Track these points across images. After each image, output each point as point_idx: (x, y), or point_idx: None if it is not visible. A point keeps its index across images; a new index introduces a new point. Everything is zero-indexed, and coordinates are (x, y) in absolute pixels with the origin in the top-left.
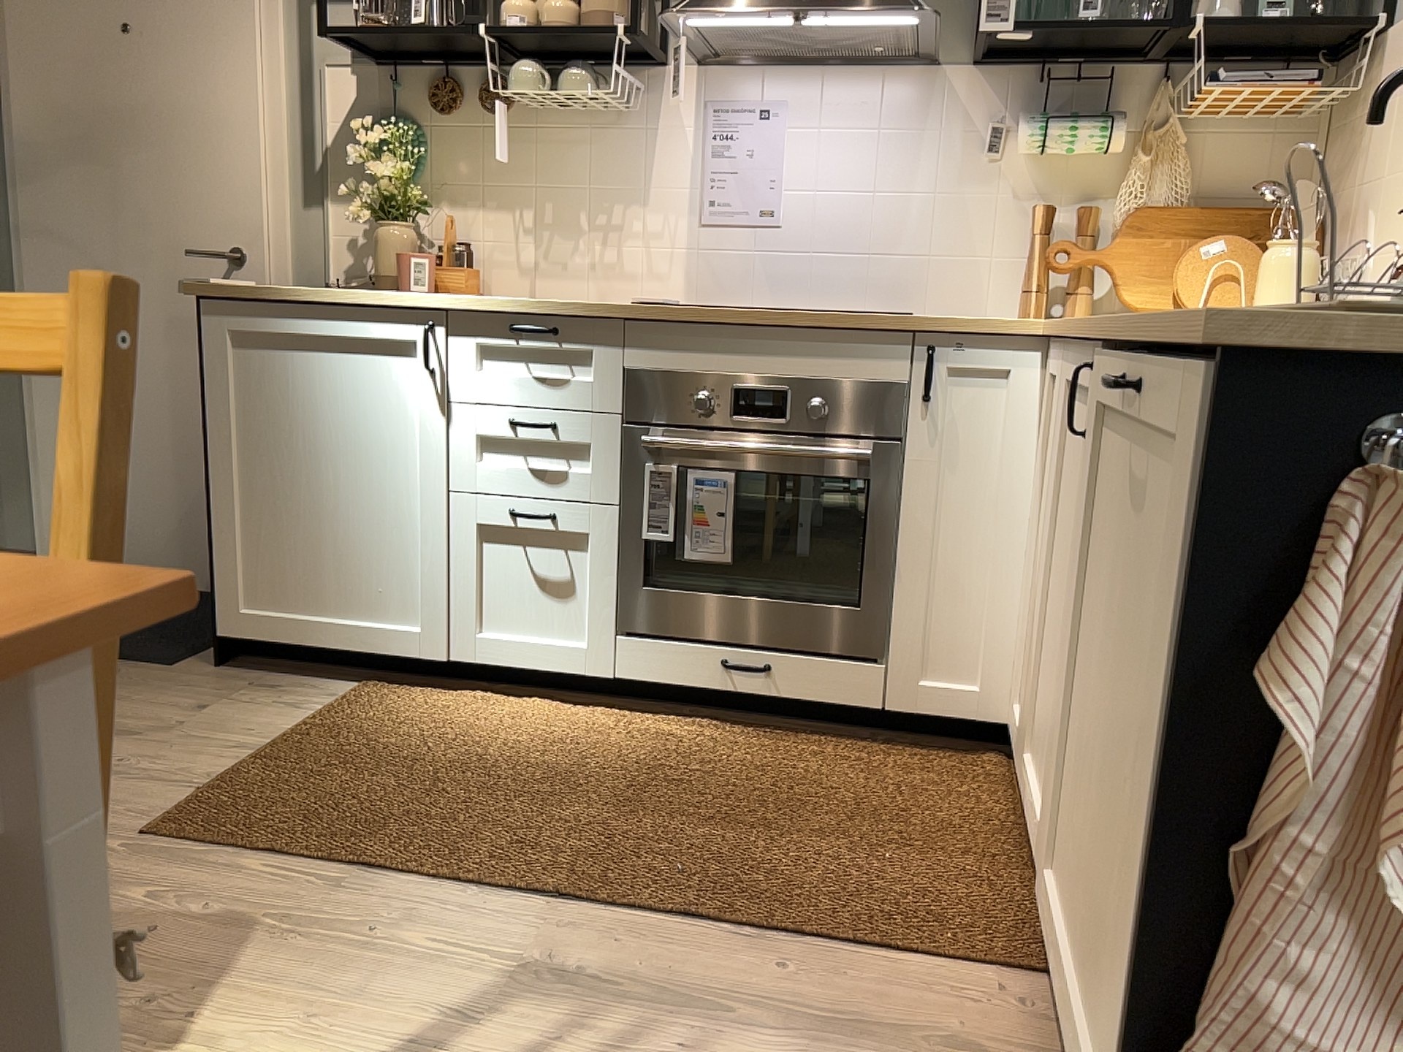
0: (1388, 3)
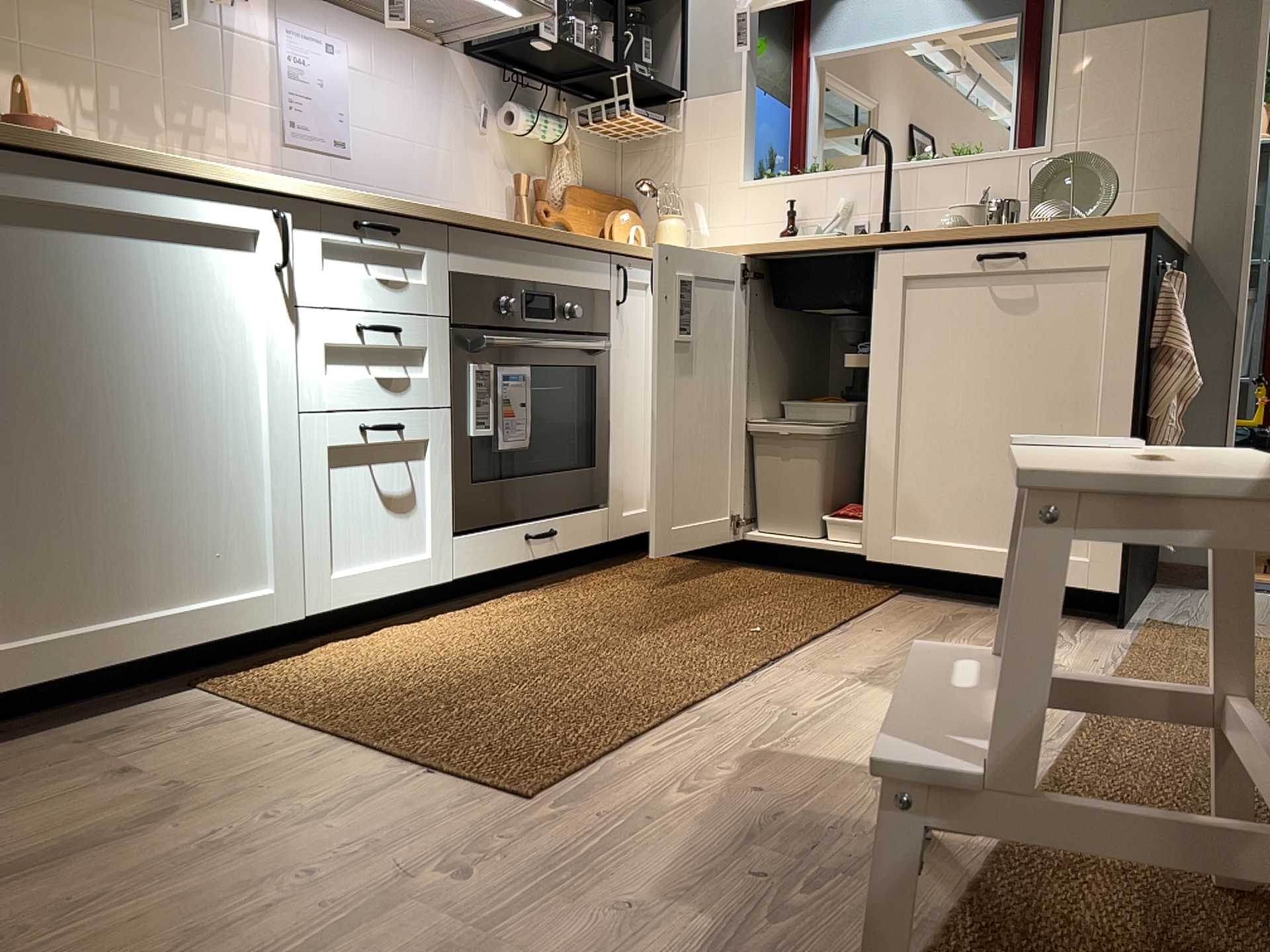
0: (676, 84)
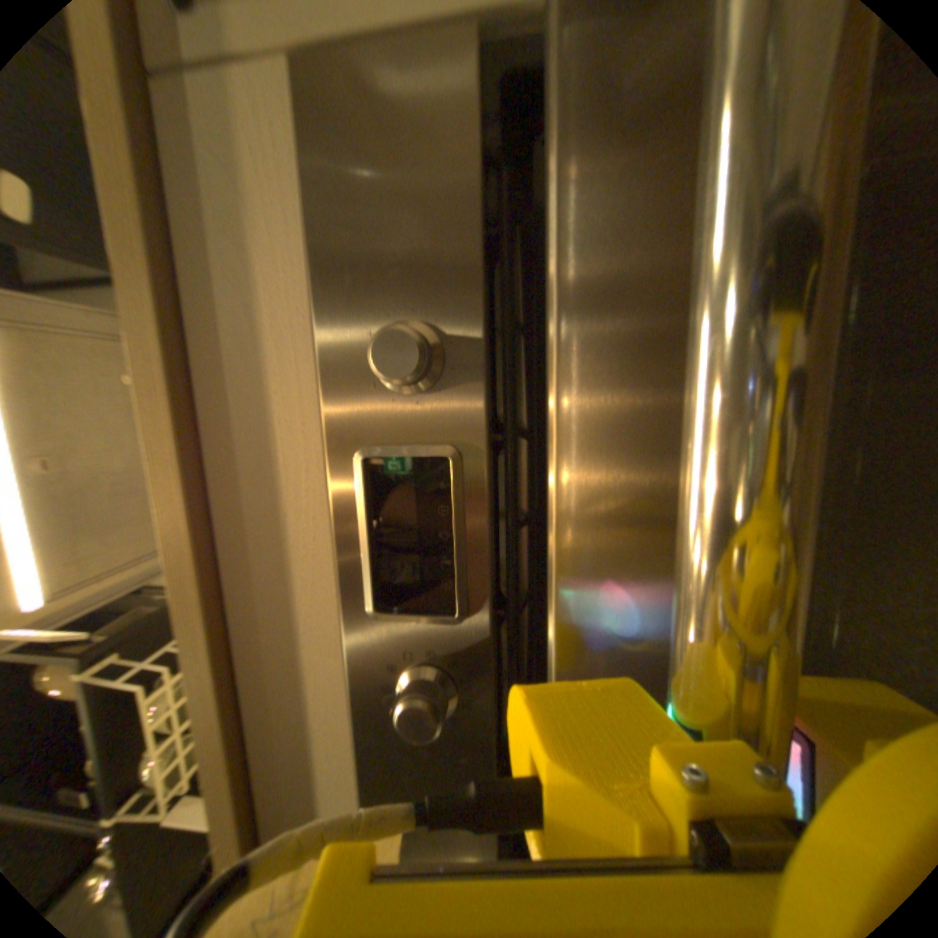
0: None
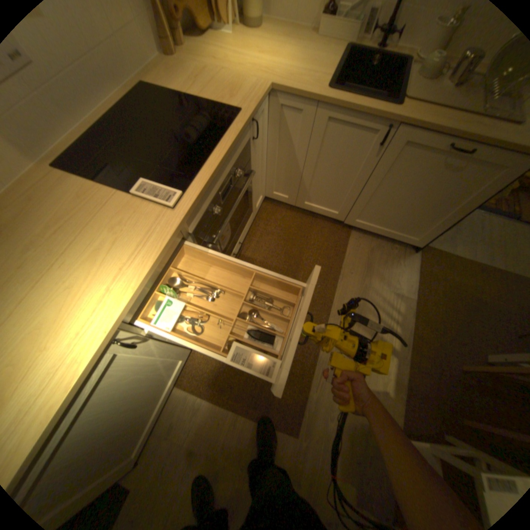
0: None
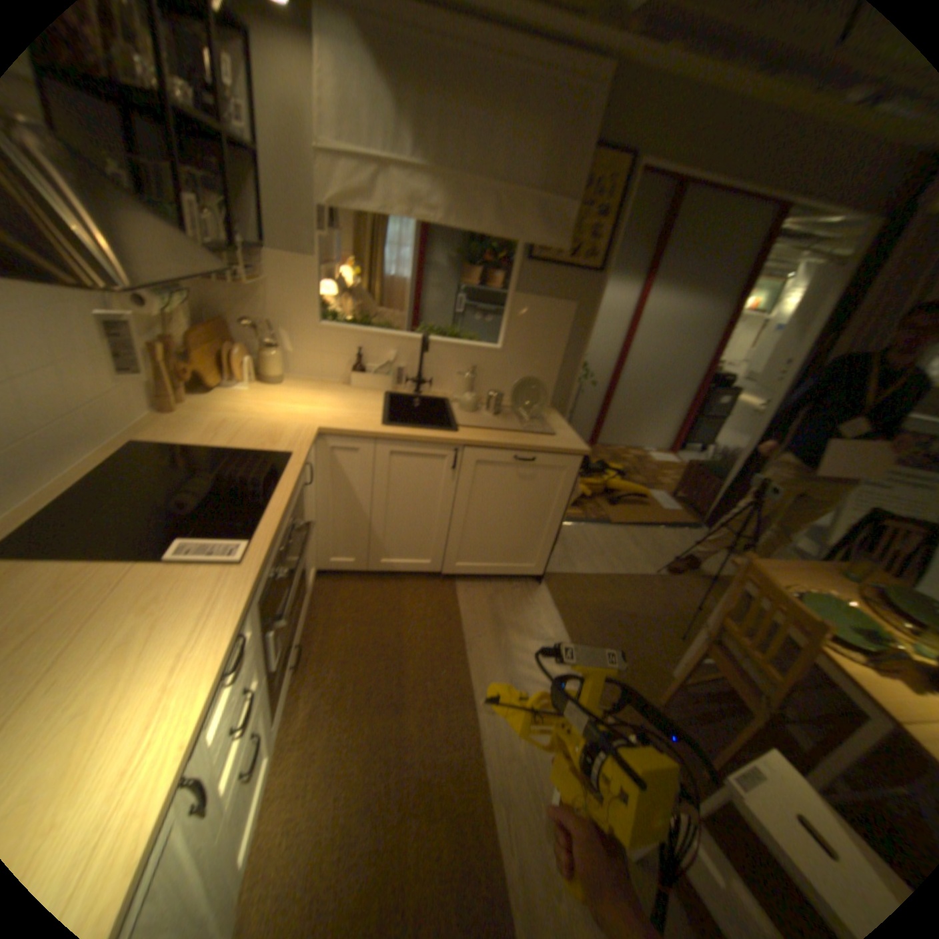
0: (253, 229)
